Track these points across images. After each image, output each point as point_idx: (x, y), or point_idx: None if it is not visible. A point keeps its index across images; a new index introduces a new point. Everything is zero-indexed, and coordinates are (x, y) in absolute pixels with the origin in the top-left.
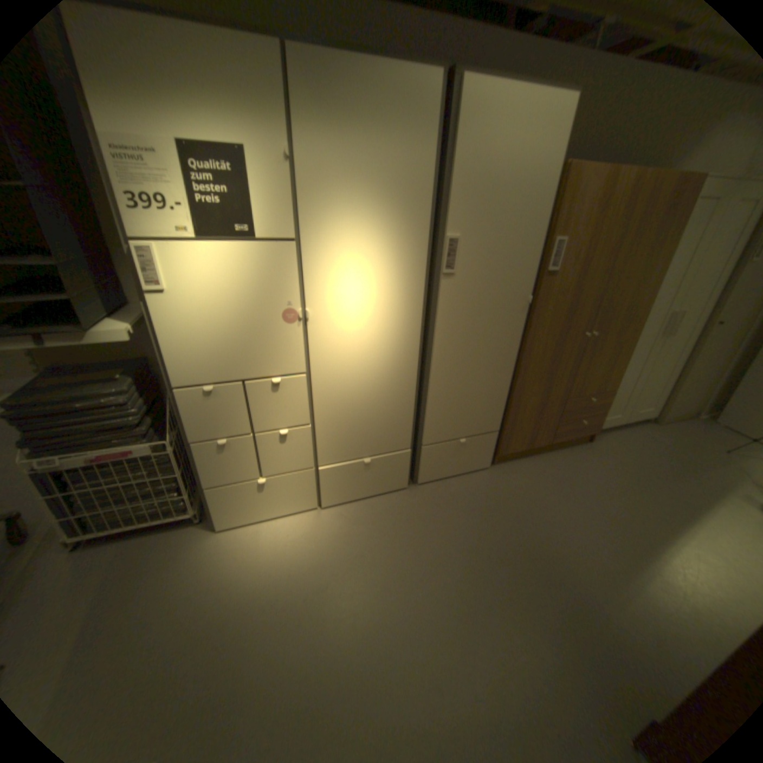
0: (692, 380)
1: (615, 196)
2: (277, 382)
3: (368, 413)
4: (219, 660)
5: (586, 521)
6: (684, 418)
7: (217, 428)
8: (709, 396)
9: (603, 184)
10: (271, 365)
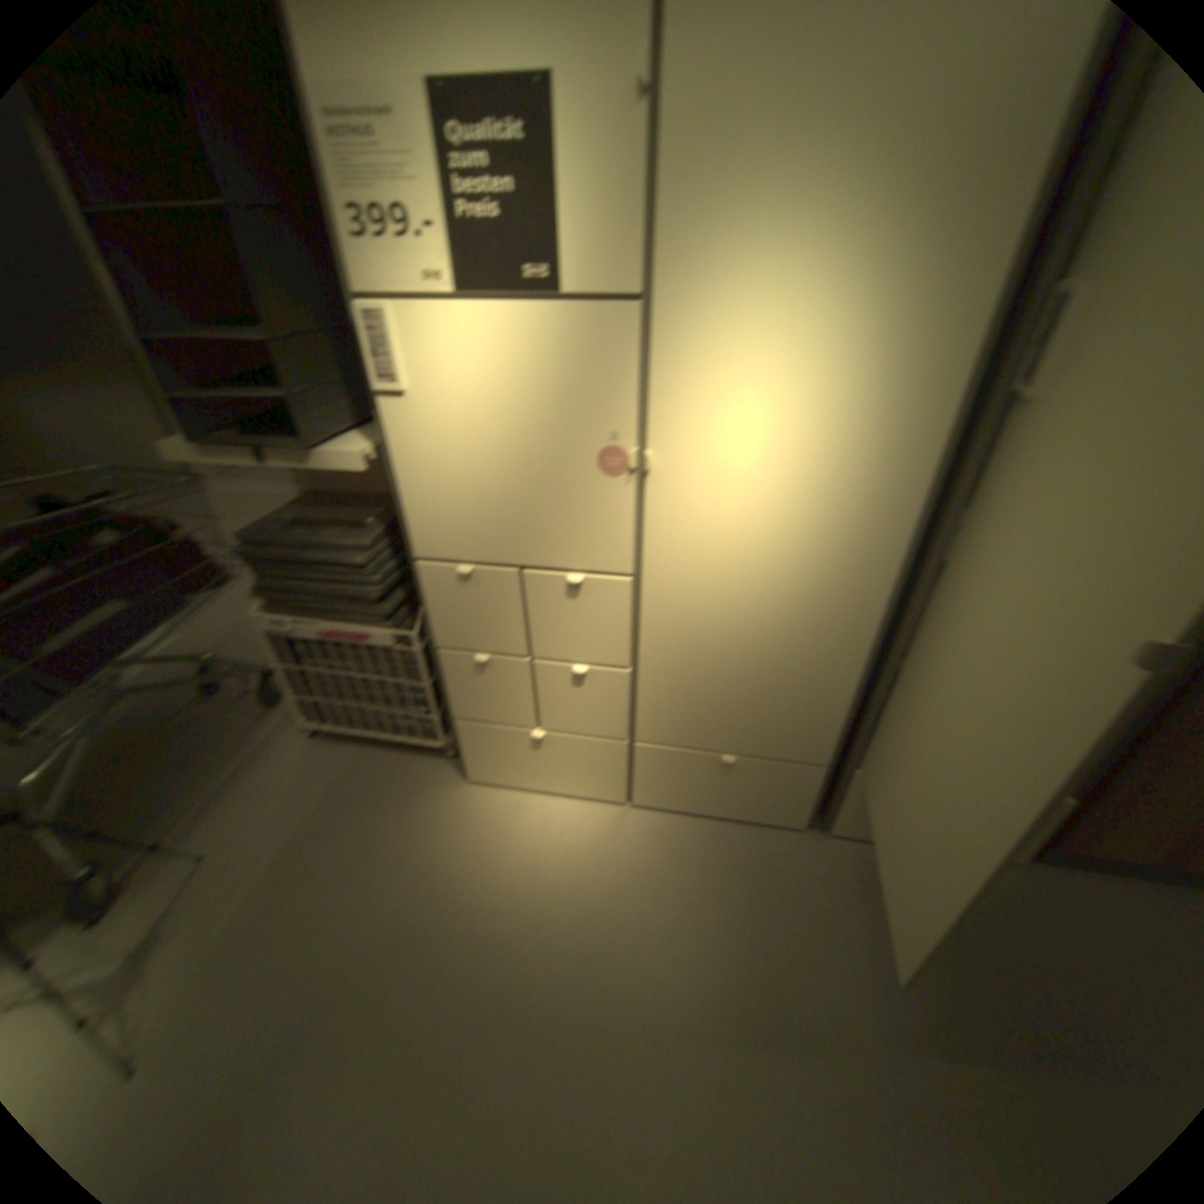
0: None
1: None
2: (580, 581)
3: (749, 677)
4: (405, 989)
5: None
6: None
7: (481, 633)
8: None
9: None
10: (574, 548)
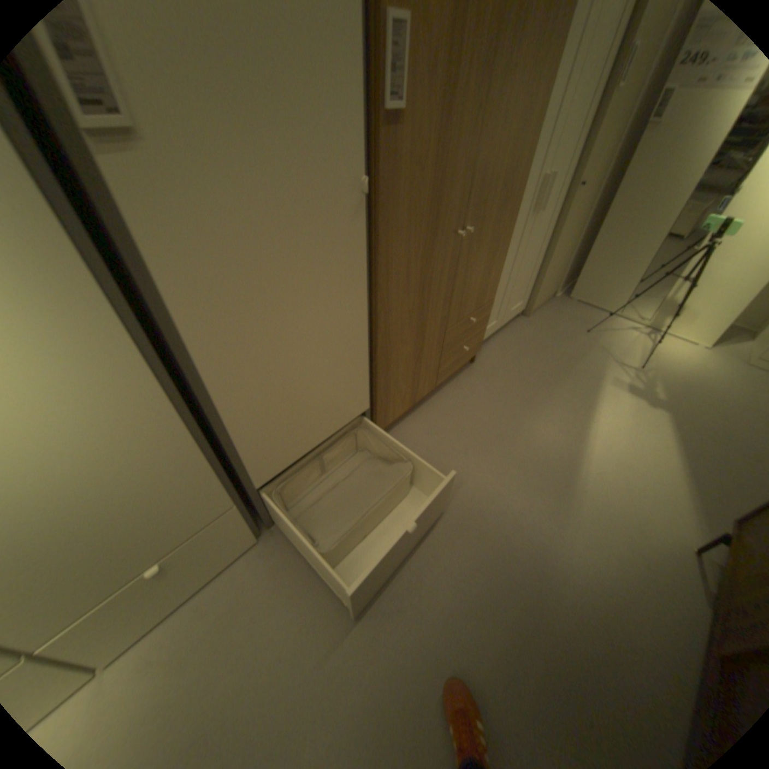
0: (554, 260)
1: None
2: None
3: (86, 525)
4: None
5: (494, 484)
6: (544, 301)
7: None
8: (563, 272)
9: None
10: None
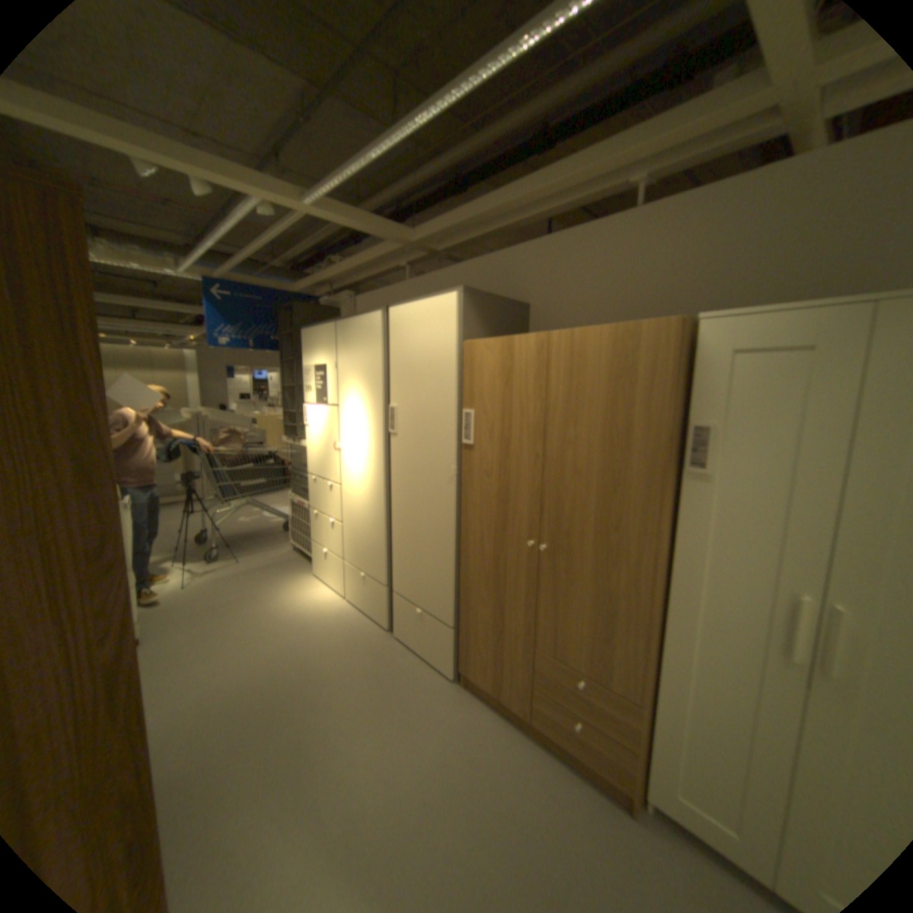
0: None
1: (518, 368)
2: (331, 486)
3: (364, 533)
4: (238, 606)
5: (404, 791)
6: None
7: (317, 504)
8: None
9: (499, 358)
10: (332, 475)
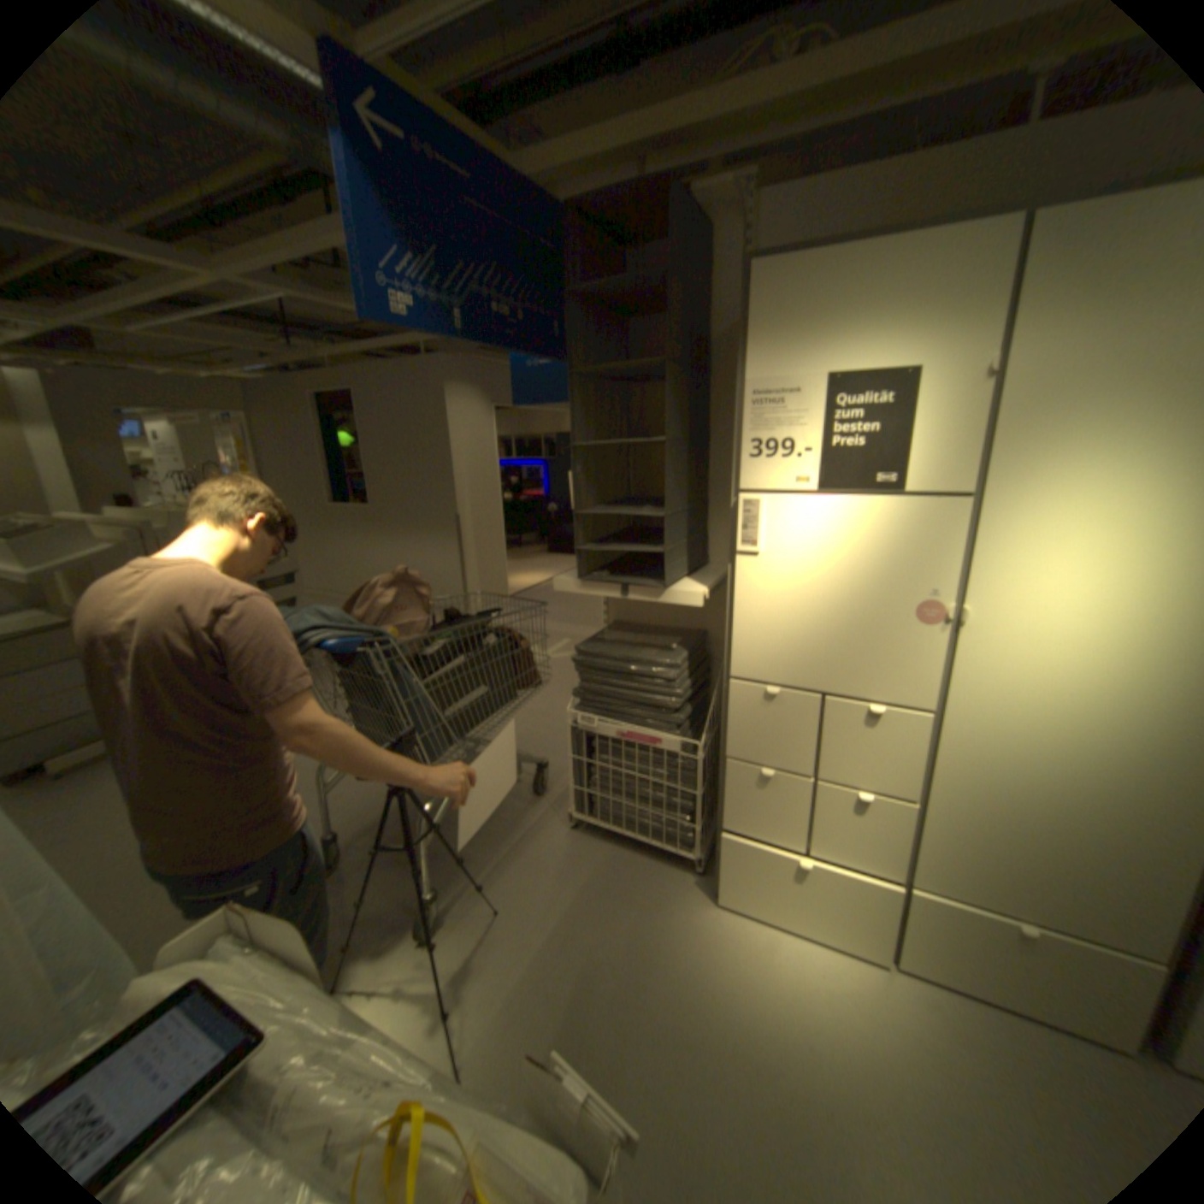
0: None
1: None
2: (879, 713)
3: (1058, 835)
4: (681, 1098)
5: None
6: None
7: (768, 751)
8: None
9: None
10: (877, 683)
